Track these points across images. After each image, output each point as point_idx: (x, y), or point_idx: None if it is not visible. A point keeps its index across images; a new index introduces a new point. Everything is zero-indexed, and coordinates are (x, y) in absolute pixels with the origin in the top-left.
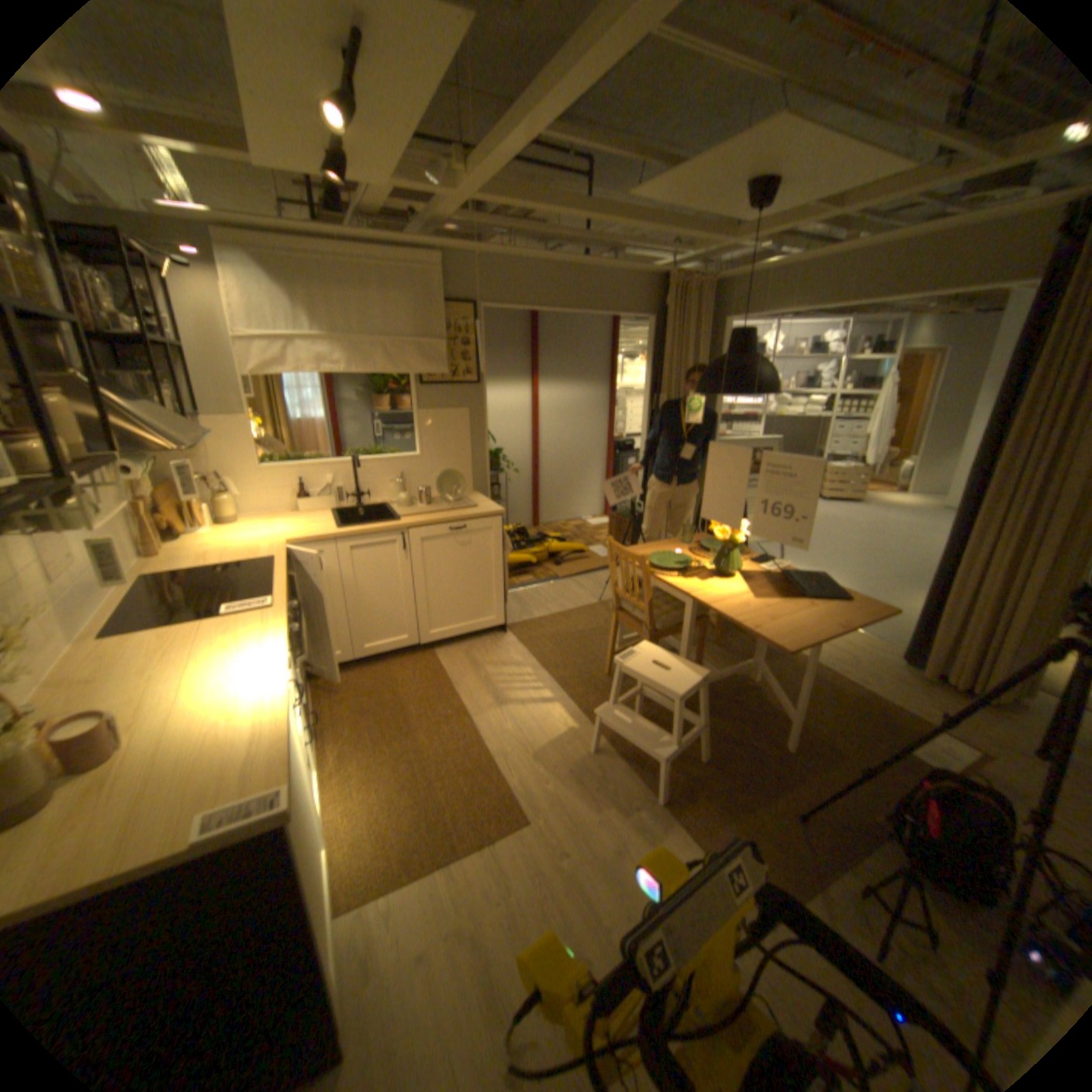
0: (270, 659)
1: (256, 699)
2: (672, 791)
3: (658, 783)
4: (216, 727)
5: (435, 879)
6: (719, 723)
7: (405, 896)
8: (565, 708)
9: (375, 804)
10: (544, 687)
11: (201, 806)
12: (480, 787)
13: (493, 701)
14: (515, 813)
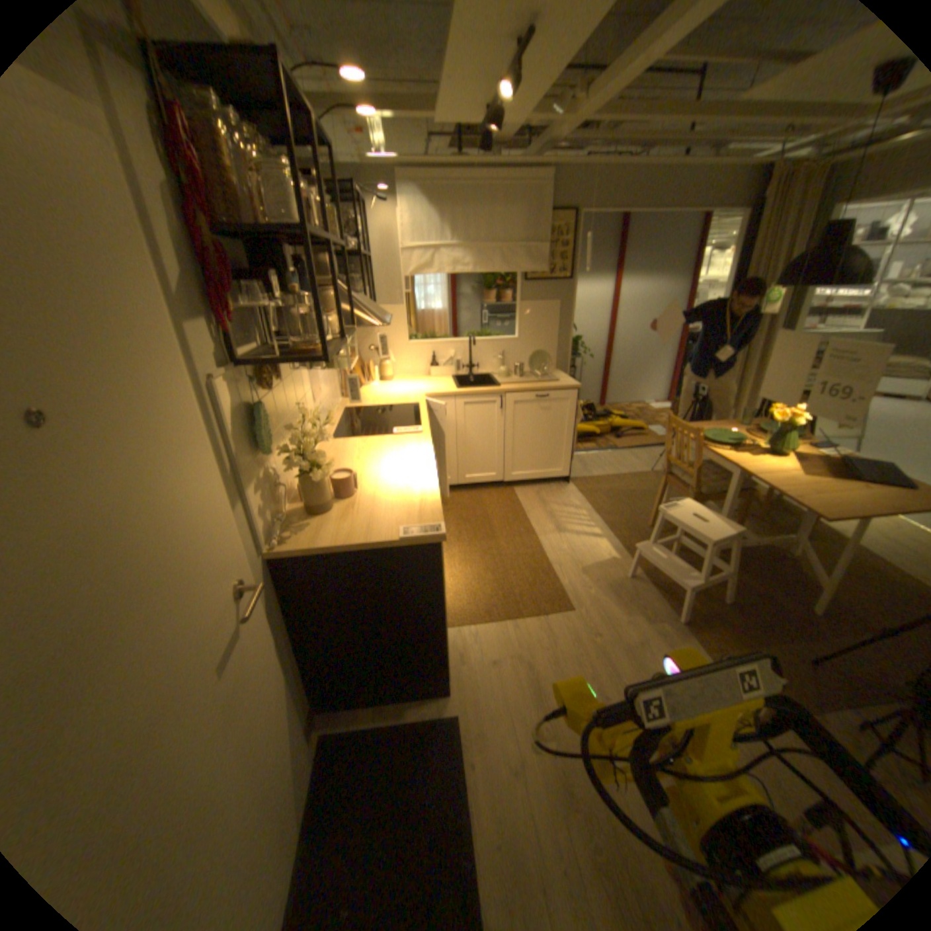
0: (425, 462)
1: (421, 481)
2: (694, 617)
3: (683, 609)
4: (402, 491)
5: (507, 625)
6: (749, 580)
7: (488, 629)
8: (611, 544)
9: (469, 575)
10: (596, 526)
11: (401, 524)
12: (541, 581)
13: (554, 529)
14: (565, 601)
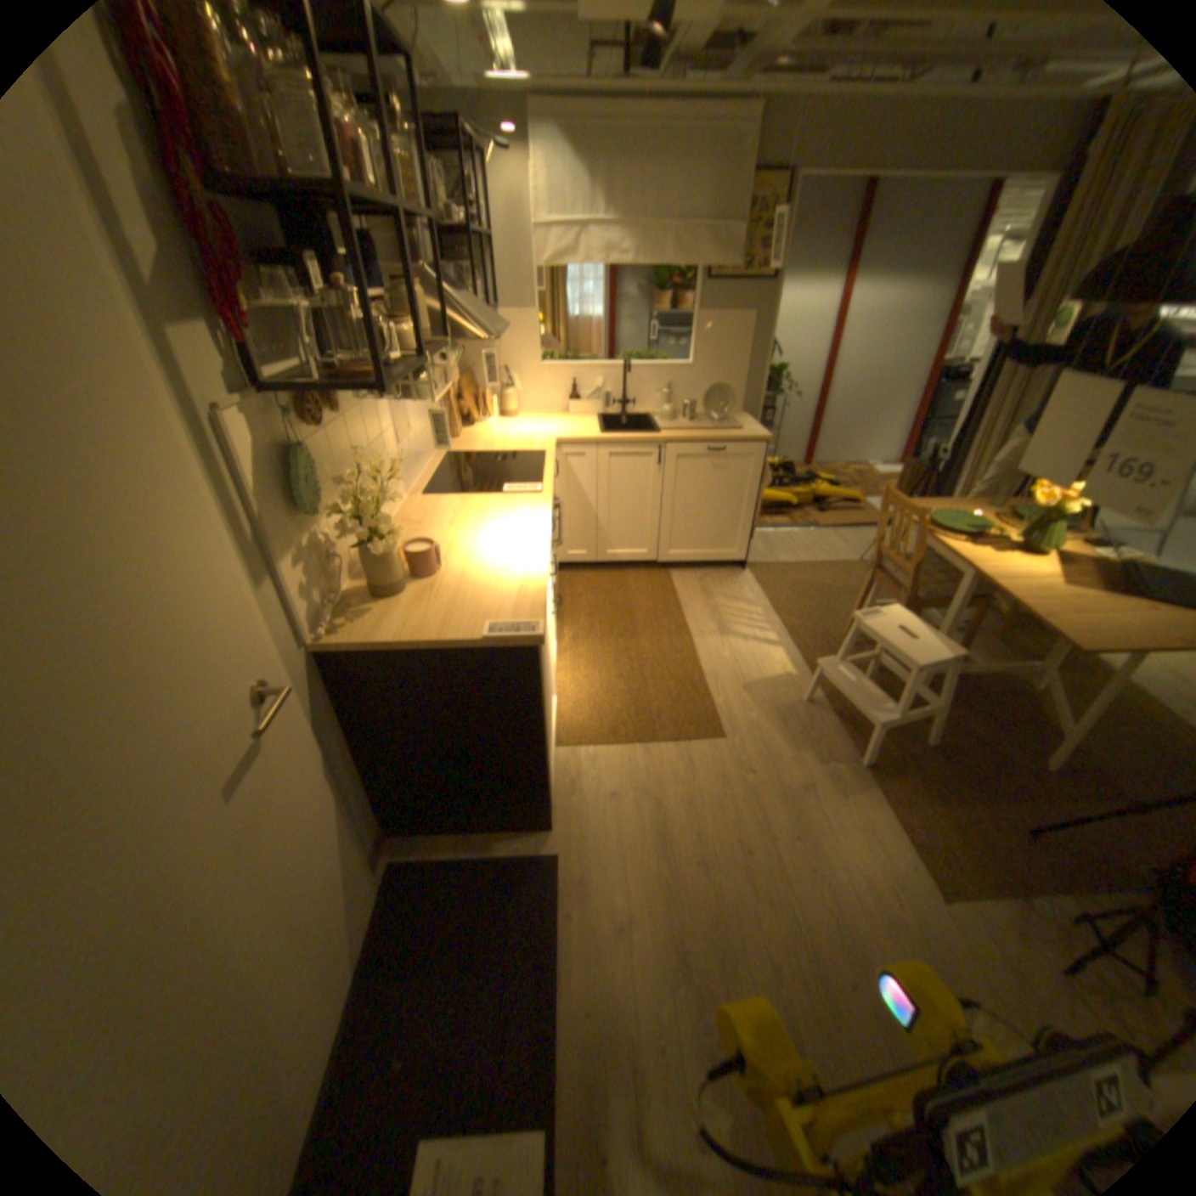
0: (537, 534)
1: (525, 561)
2: (882, 759)
3: (868, 748)
4: (498, 572)
5: (635, 750)
6: (966, 717)
7: (610, 752)
8: (788, 655)
9: (596, 682)
10: (771, 631)
11: (488, 619)
12: (687, 696)
13: (716, 630)
14: (714, 726)
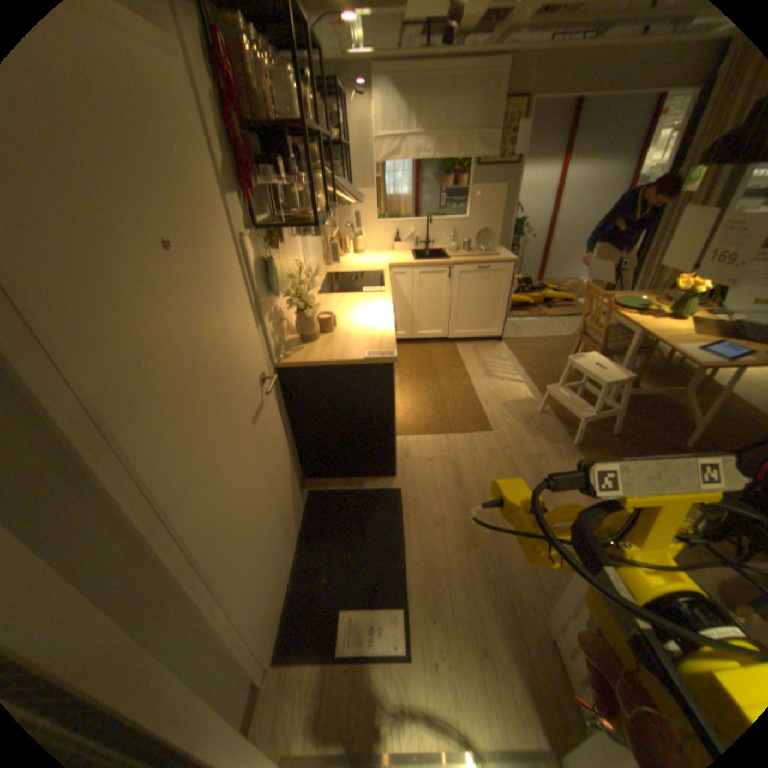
0: (384, 312)
1: (380, 324)
2: (585, 442)
3: (577, 436)
4: (366, 330)
5: (440, 437)
6: (636, 419)
7: (425, 438)
8: (528, 388)
9: (415, 403)
10: (517, 375)
11: (365, 351)
12: (468, 410)
13: (484, 375)
14: (485, 425)
